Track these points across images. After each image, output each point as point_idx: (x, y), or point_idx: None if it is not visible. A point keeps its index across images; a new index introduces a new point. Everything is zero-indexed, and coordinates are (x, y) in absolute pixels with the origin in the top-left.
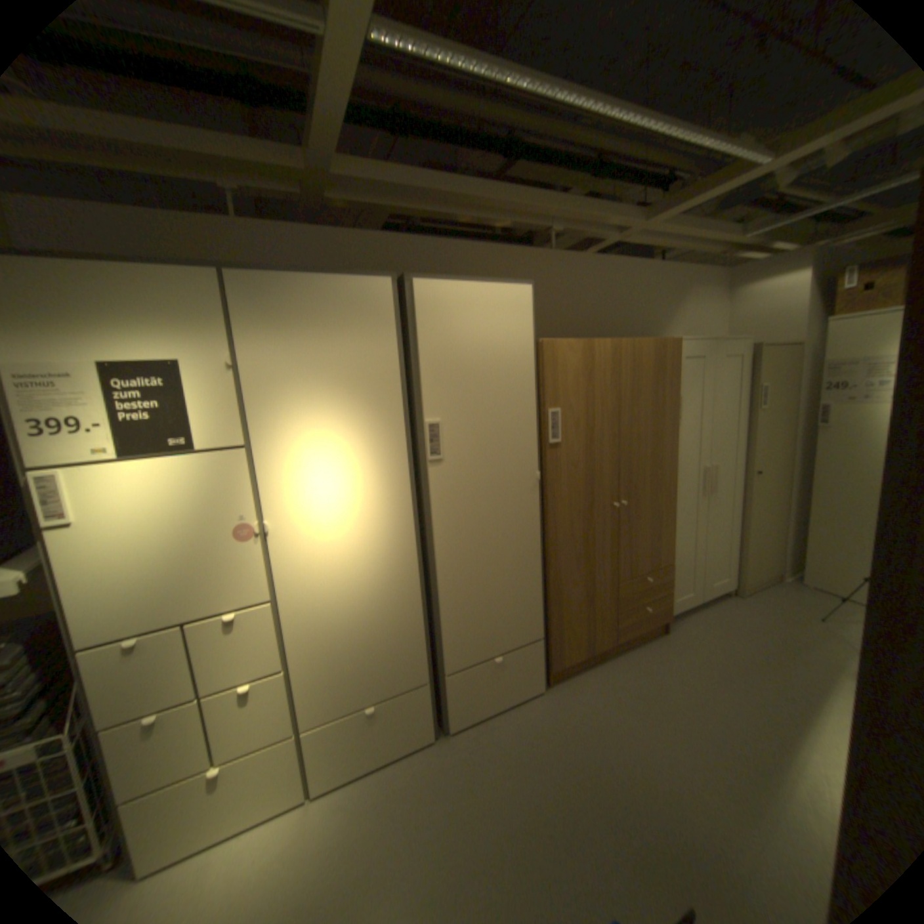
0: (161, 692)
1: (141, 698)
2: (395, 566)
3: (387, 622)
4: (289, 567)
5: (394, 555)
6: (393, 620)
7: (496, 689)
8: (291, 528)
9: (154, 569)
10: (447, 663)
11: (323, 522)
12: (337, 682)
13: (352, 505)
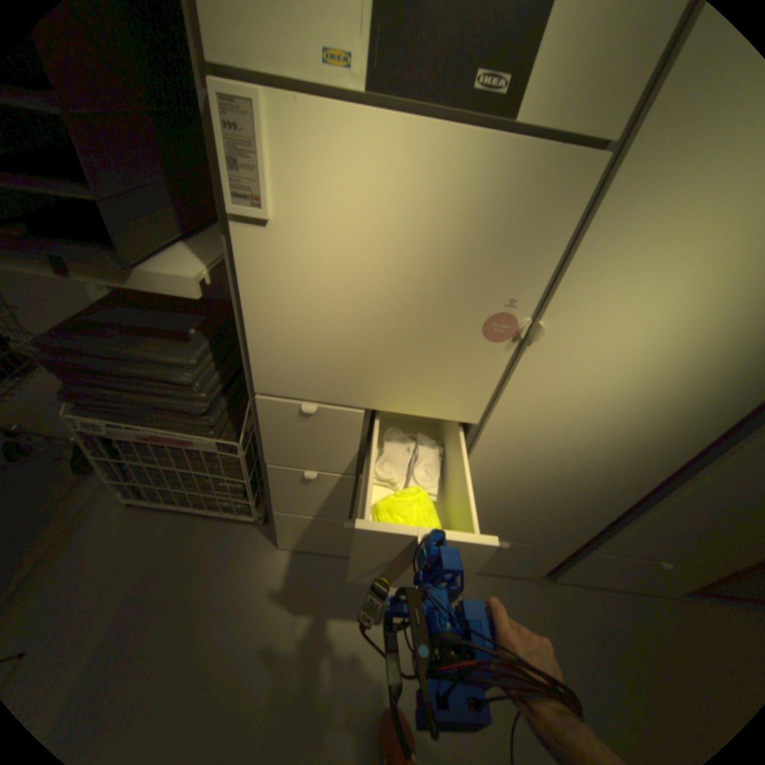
0: (326, 458)
1: (307, 455)
2: (661, 447)
3: (587, 494)
4: (525, 396)
5: (675, 435)
6: (596, 495)
7: (635, 578)
8: (570, 346)
9: (359, 334)
10: (611, 546)
11: (622, 355)
12: (491, 515)
13: (693, 344)
